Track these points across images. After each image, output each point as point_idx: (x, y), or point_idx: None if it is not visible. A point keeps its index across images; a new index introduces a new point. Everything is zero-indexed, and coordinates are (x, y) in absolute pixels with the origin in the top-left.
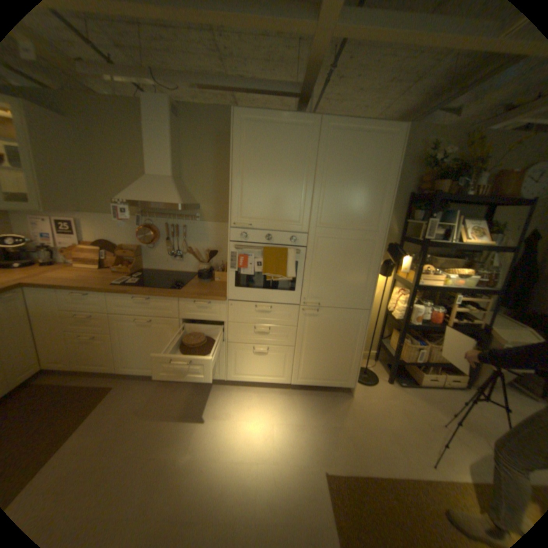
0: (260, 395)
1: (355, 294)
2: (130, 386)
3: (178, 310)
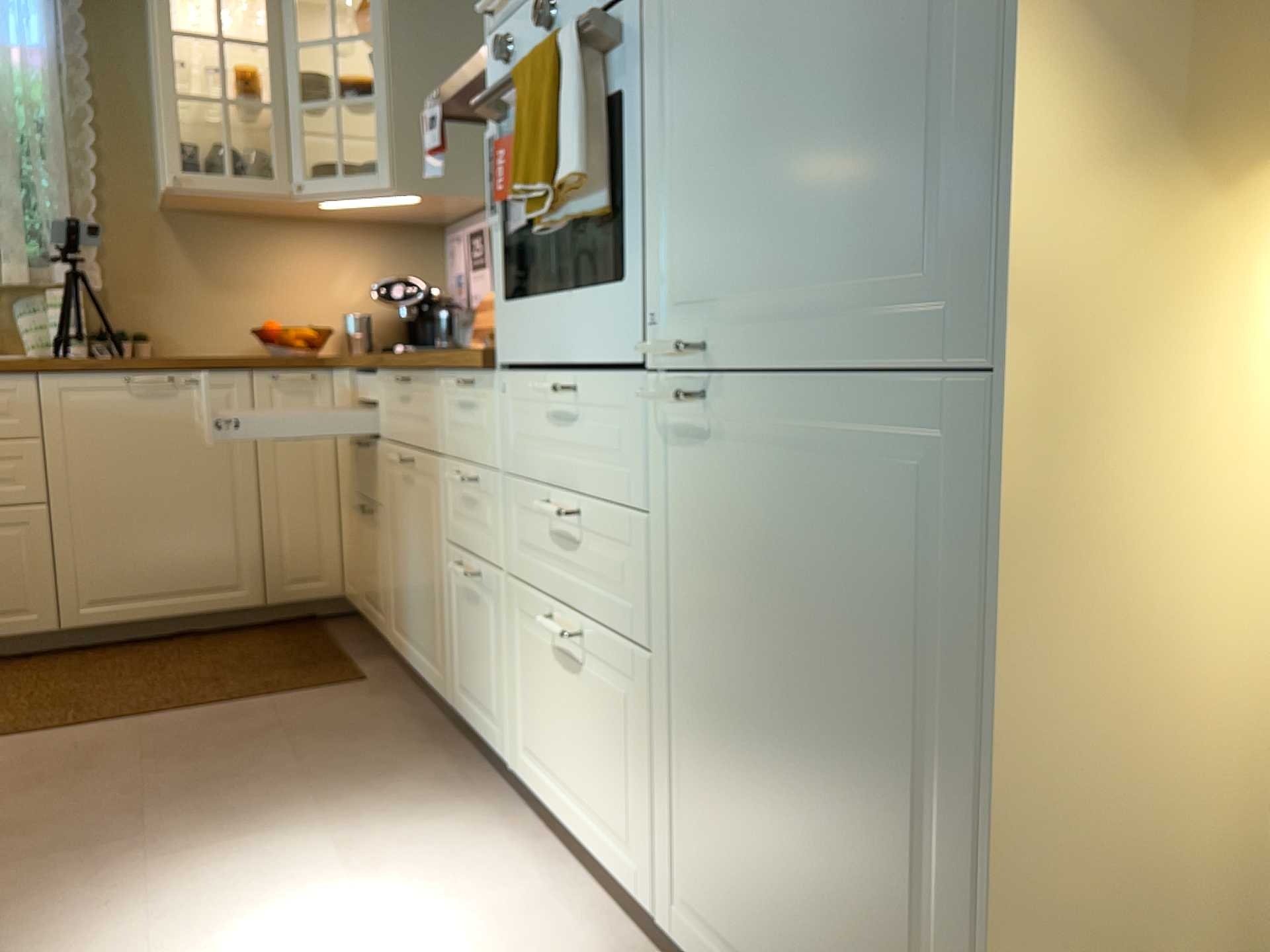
0: (559, 914)
1: (897, 230)
2: (395, 692)
3: (444, 421)
